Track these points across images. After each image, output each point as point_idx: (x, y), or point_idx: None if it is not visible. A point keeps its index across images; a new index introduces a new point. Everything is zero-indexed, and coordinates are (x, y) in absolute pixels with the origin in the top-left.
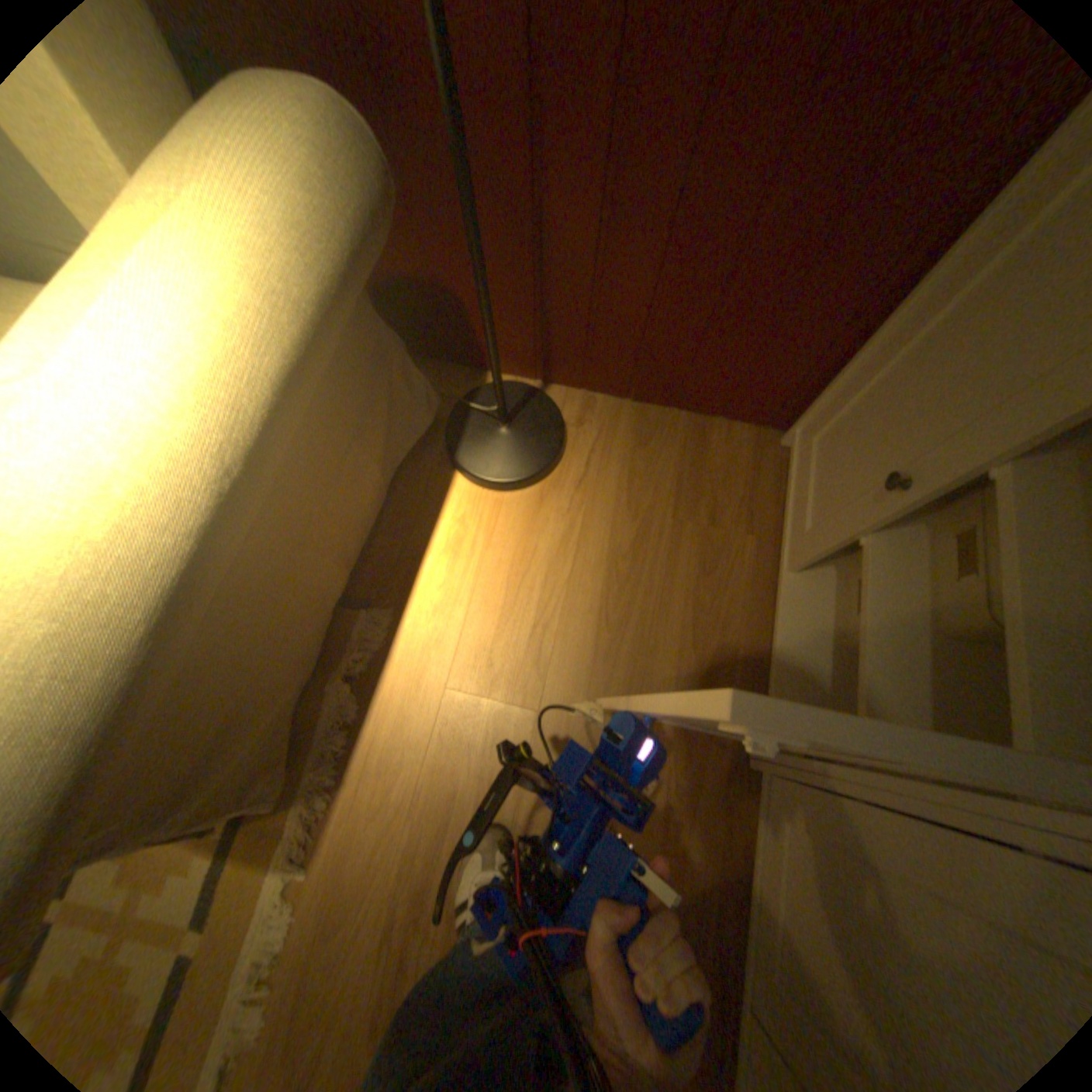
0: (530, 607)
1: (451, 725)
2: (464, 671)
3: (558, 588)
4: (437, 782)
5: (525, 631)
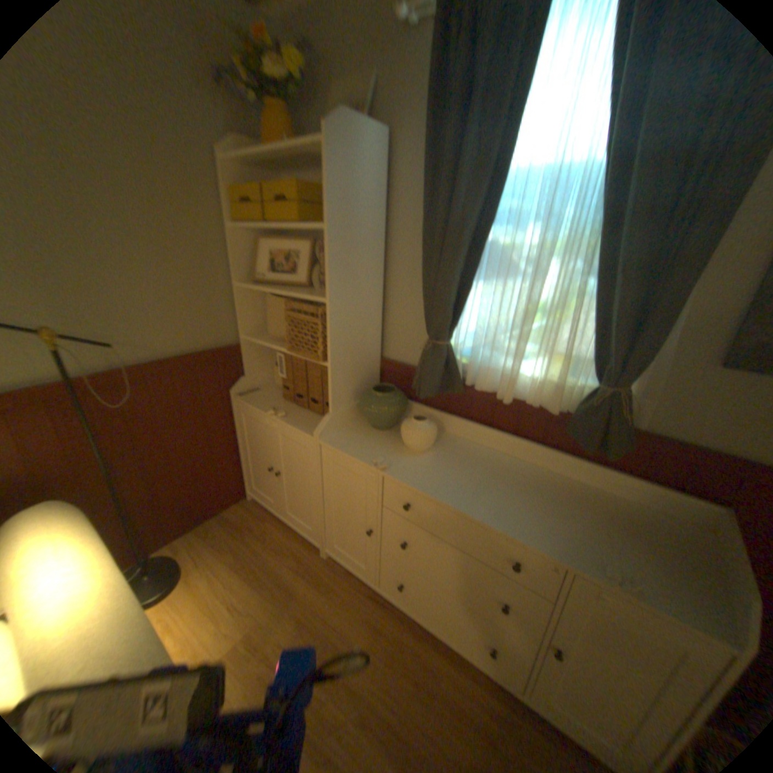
0: (218, 607)
1: (231, 664)
2: (216, 648)
3: (222, 592)
4: (246, 681)
5: (225, 613)
